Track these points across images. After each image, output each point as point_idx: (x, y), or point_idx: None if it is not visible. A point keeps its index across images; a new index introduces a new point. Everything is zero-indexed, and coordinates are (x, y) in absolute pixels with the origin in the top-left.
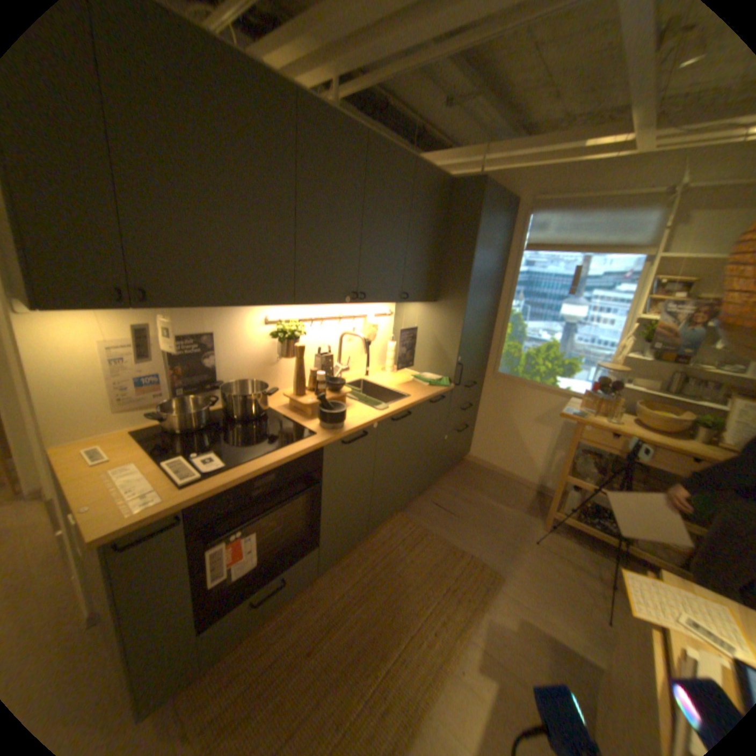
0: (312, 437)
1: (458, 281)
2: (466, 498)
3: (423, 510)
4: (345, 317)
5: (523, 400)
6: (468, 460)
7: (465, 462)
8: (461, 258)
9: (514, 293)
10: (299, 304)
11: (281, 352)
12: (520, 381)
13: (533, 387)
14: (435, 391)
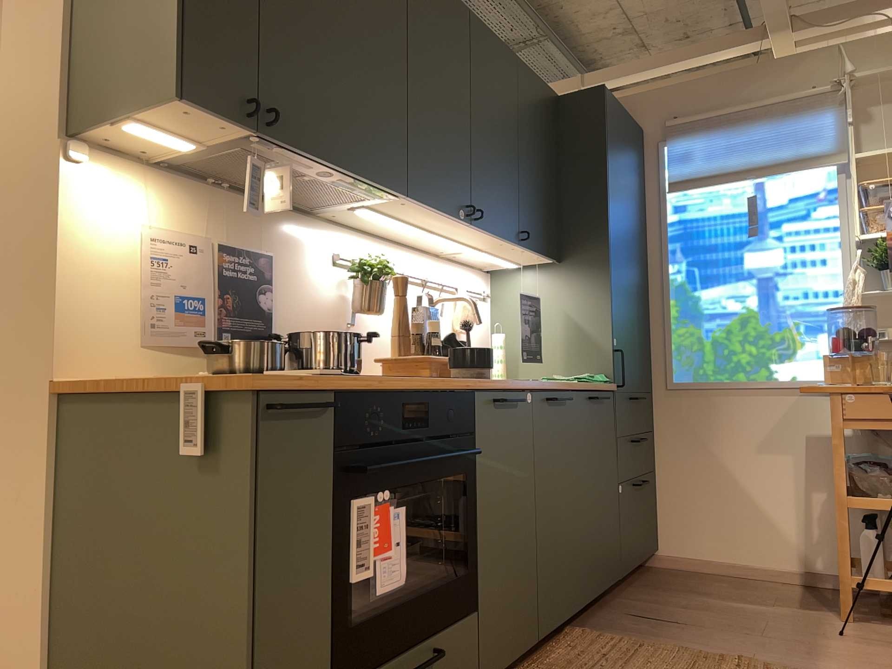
0: (457, 379)
1: (592, 223)
2: (686, 603)
3: (616, 622)
4: (430, 283)
5: (729, 417)
6: (660, 563)
7: (657, 568)
8: (591, 191)
9: (668, 252)
10: (408, 202)
11: (361, 301)
12: (716, 386)
13: (739, 390)
14: (595, 385)
